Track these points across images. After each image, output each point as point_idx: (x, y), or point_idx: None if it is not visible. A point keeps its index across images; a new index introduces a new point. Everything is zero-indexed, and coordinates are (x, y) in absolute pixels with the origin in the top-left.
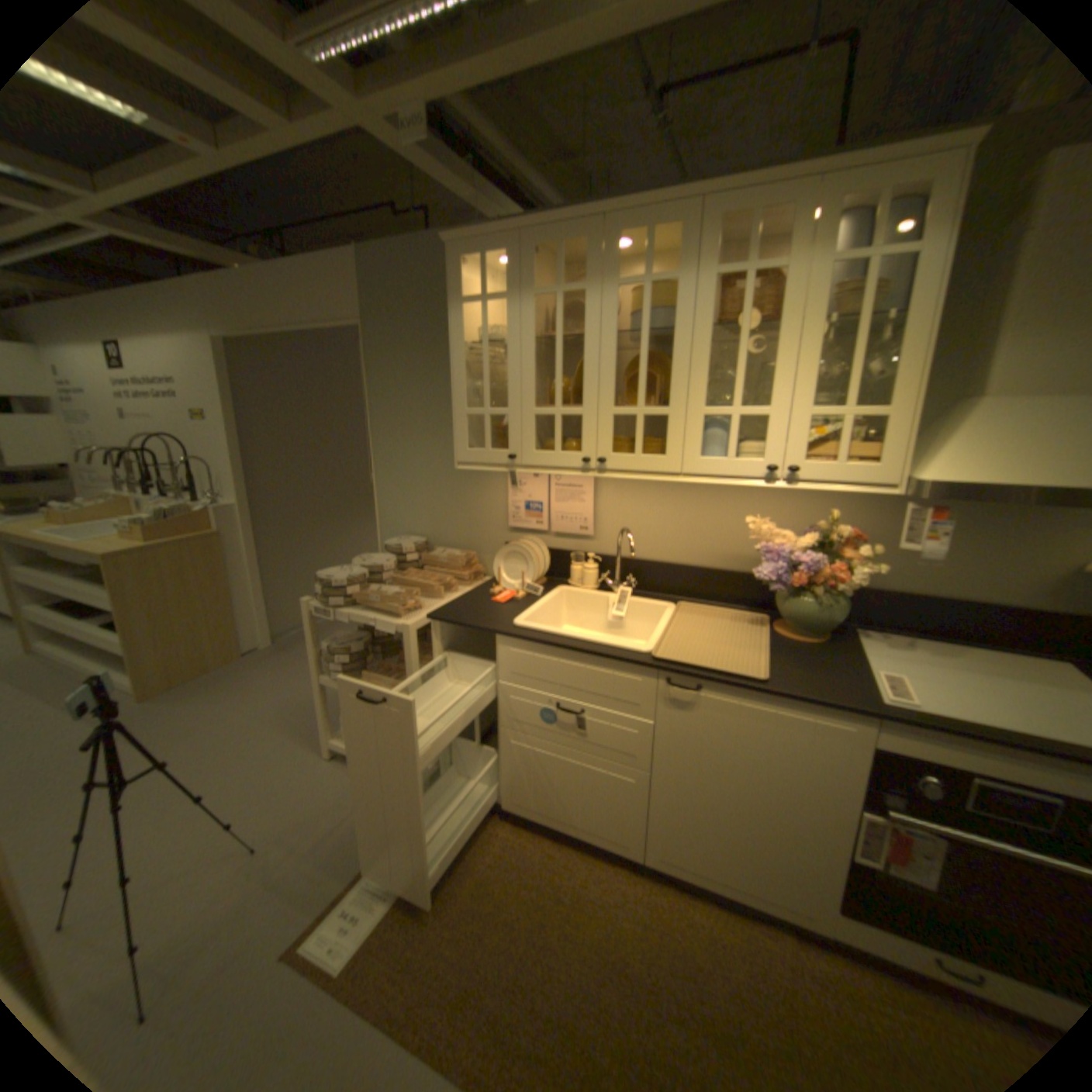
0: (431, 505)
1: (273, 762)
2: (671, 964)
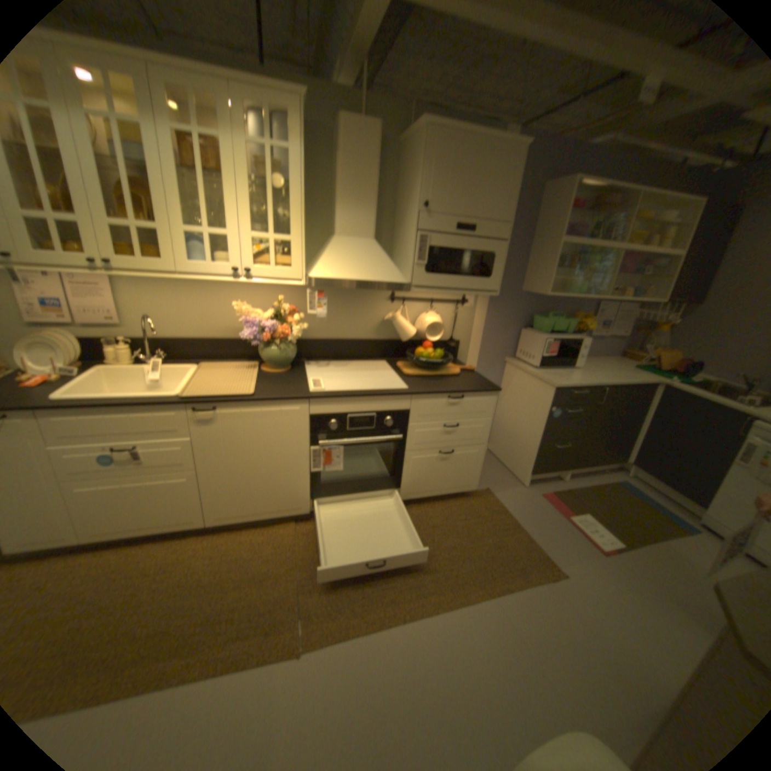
0: None
1: None
2: (227, 567)
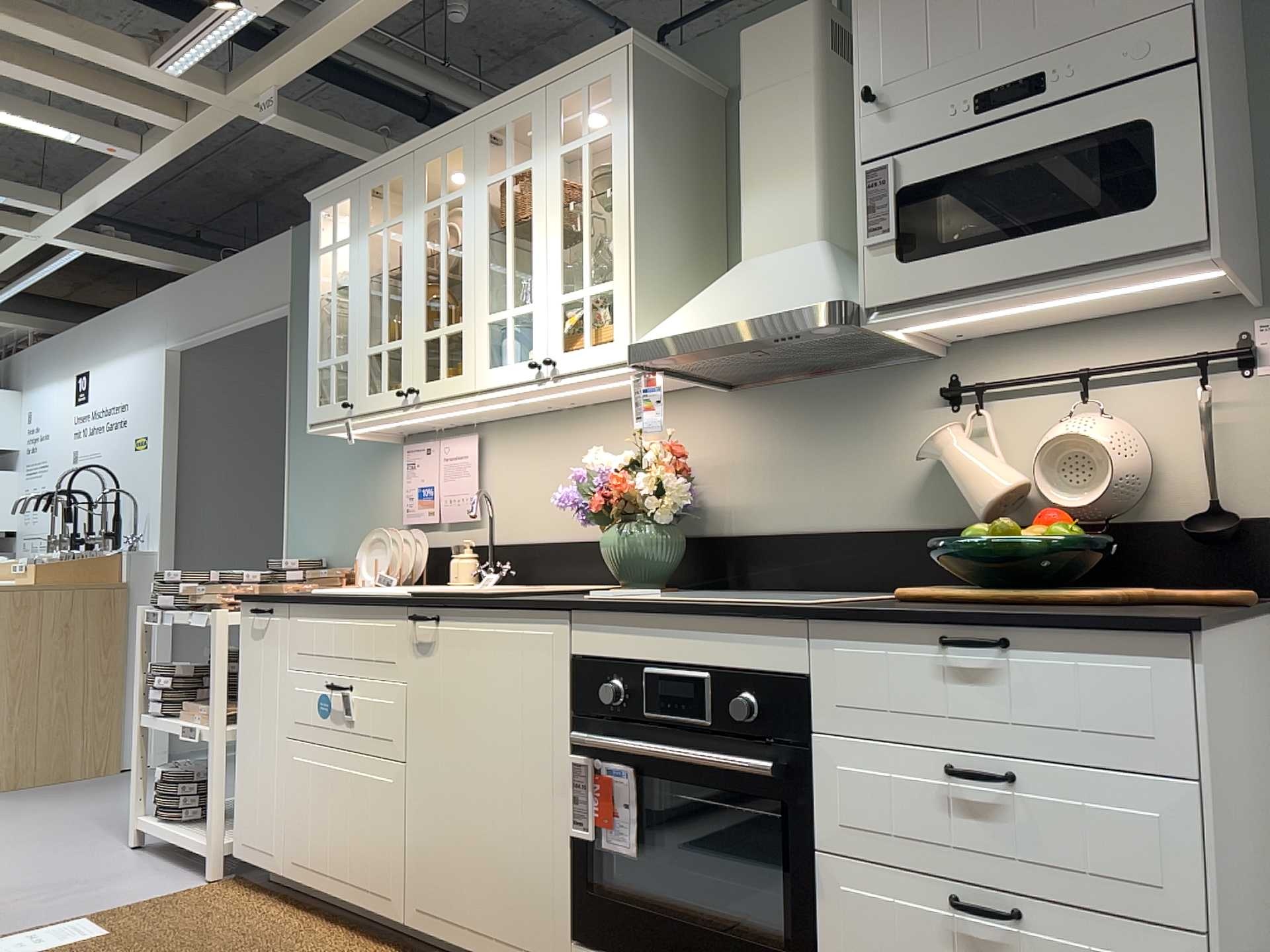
0: (335, 512)
1: (72, 843)
2: None
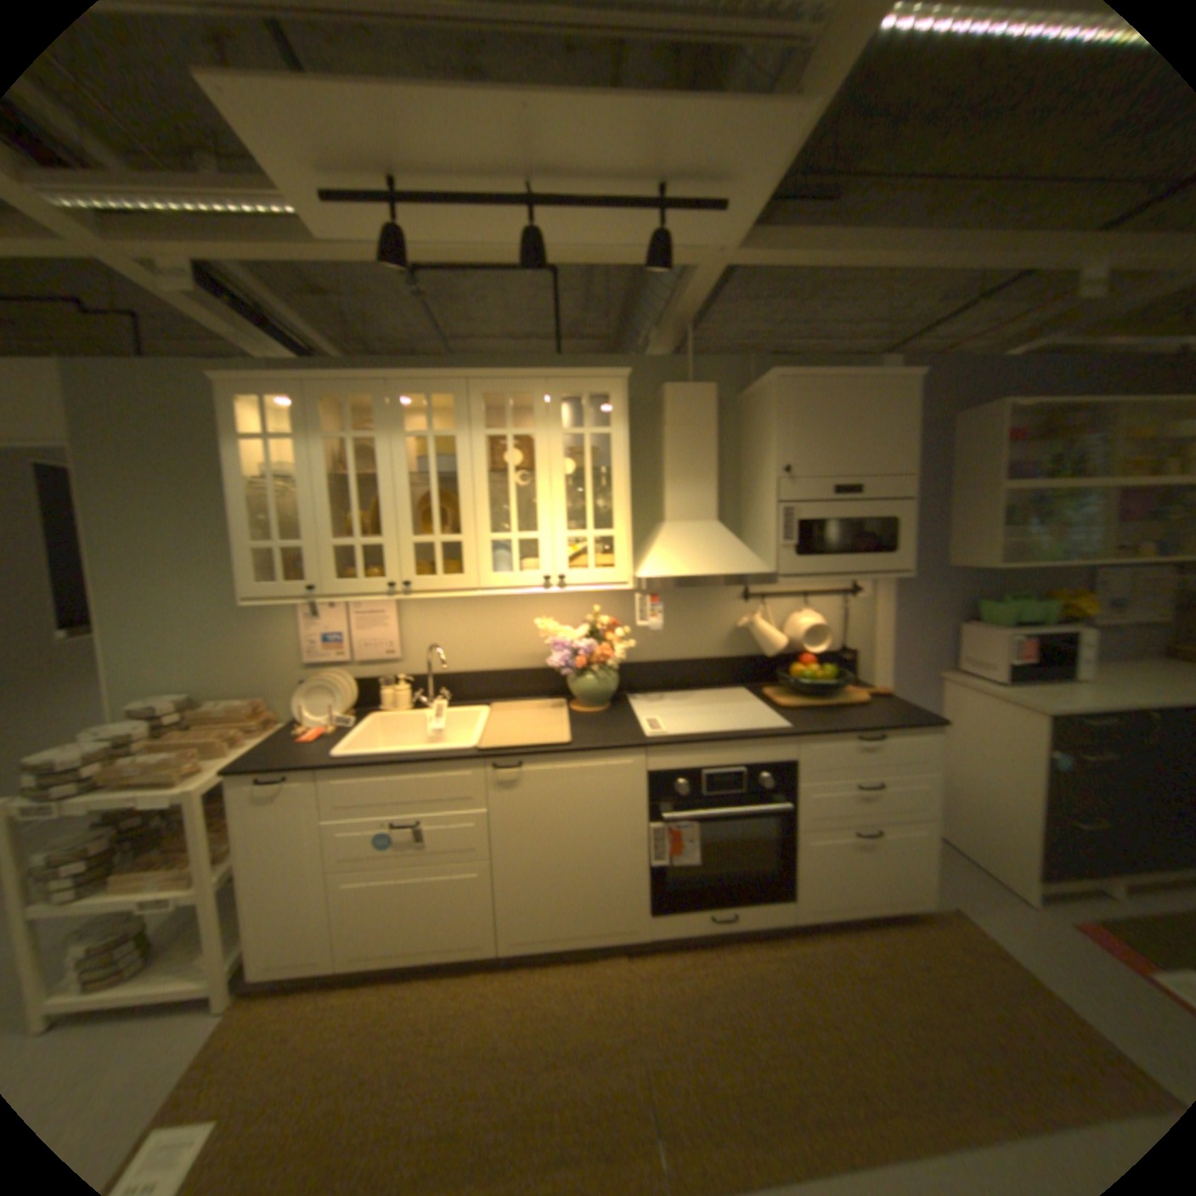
0: (188, 653)
1: None
2: (531, 1027)
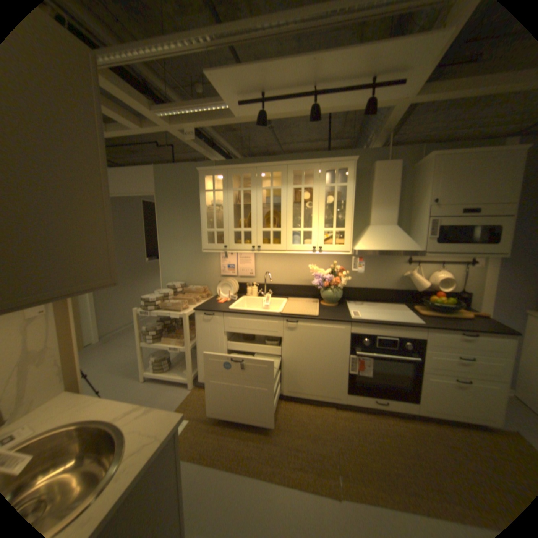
0: (186, 268)
1: (115, 386)
2: (294, 423)
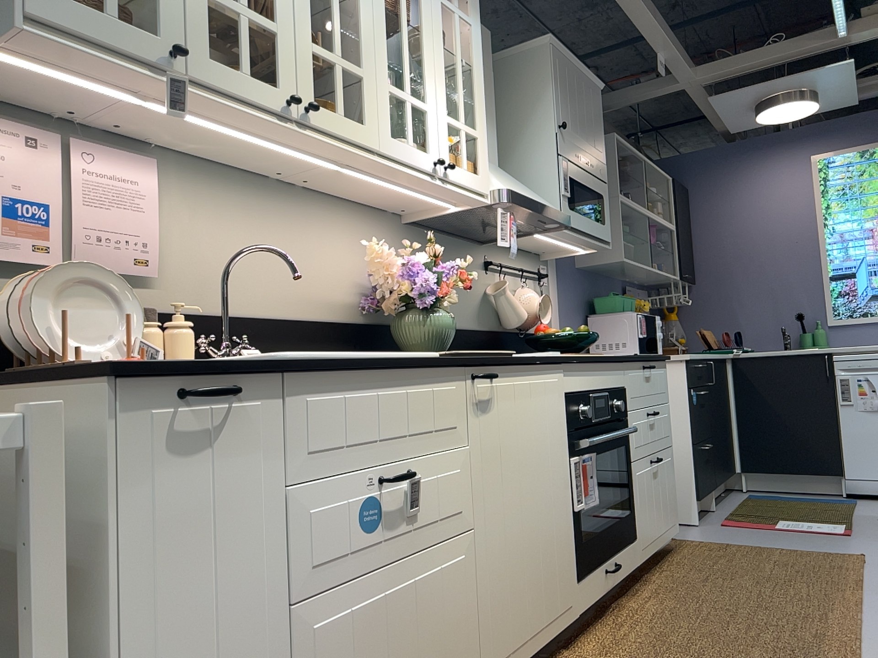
0: None
1: None
2: None
